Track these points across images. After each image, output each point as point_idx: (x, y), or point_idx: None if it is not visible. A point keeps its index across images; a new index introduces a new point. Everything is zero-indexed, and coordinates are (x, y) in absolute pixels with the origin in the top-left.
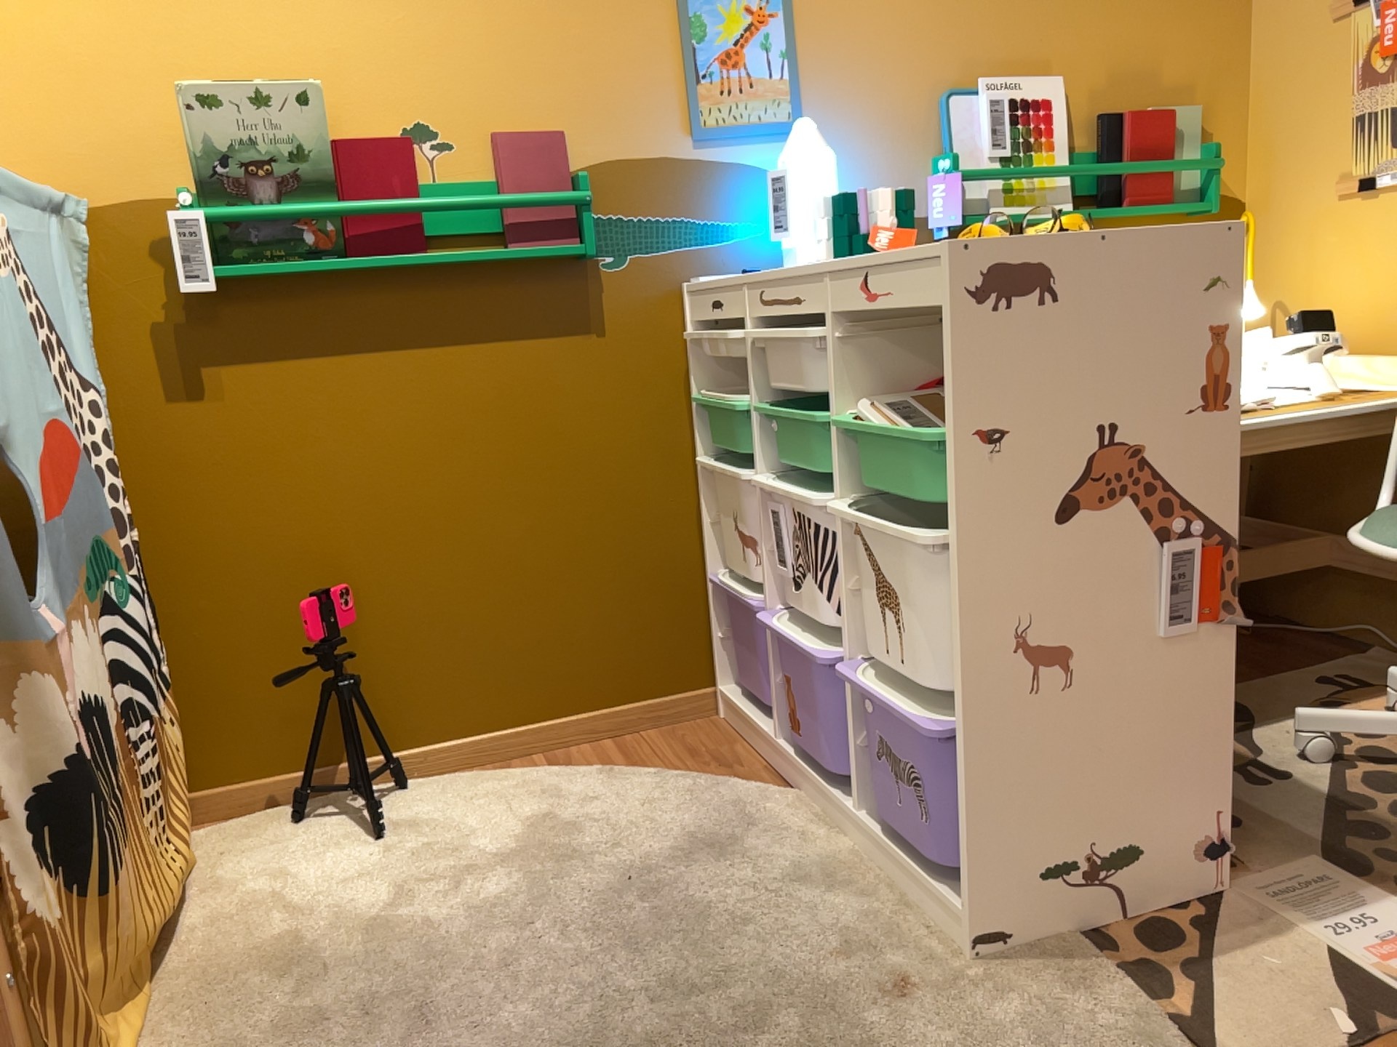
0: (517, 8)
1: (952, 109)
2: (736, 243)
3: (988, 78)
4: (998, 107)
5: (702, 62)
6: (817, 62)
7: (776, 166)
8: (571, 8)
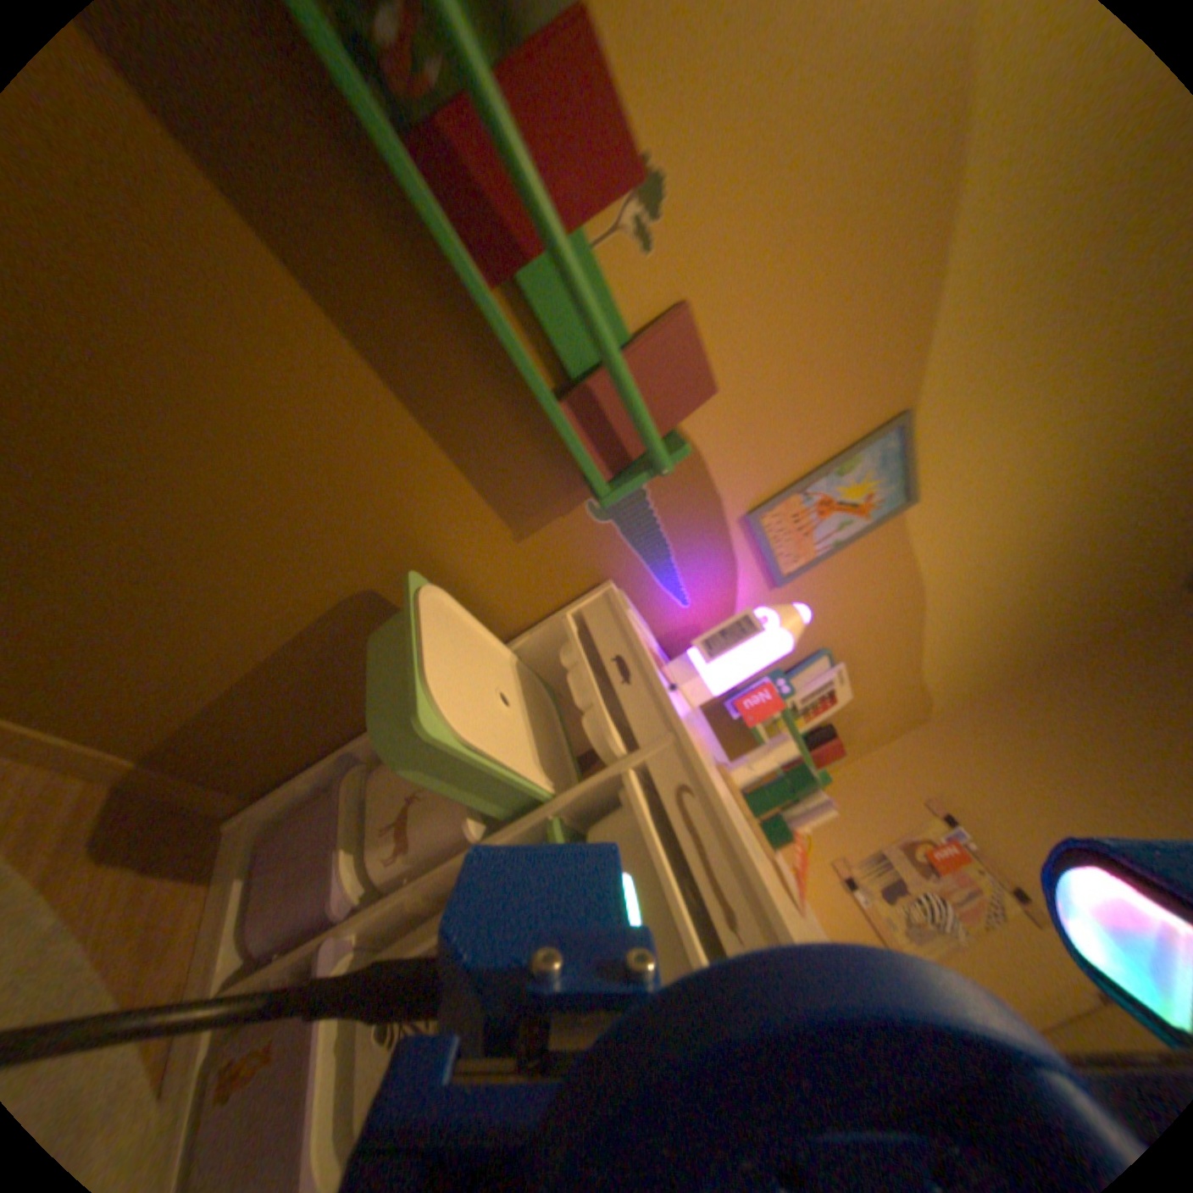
0: (844, 266)
1: (821, 667)
2: (666, 604)
3: (844, 669)
4: (832, 691)
5: (821, 493)
6: (836, 573)
7: (744, 593)
8: (852, 335)
